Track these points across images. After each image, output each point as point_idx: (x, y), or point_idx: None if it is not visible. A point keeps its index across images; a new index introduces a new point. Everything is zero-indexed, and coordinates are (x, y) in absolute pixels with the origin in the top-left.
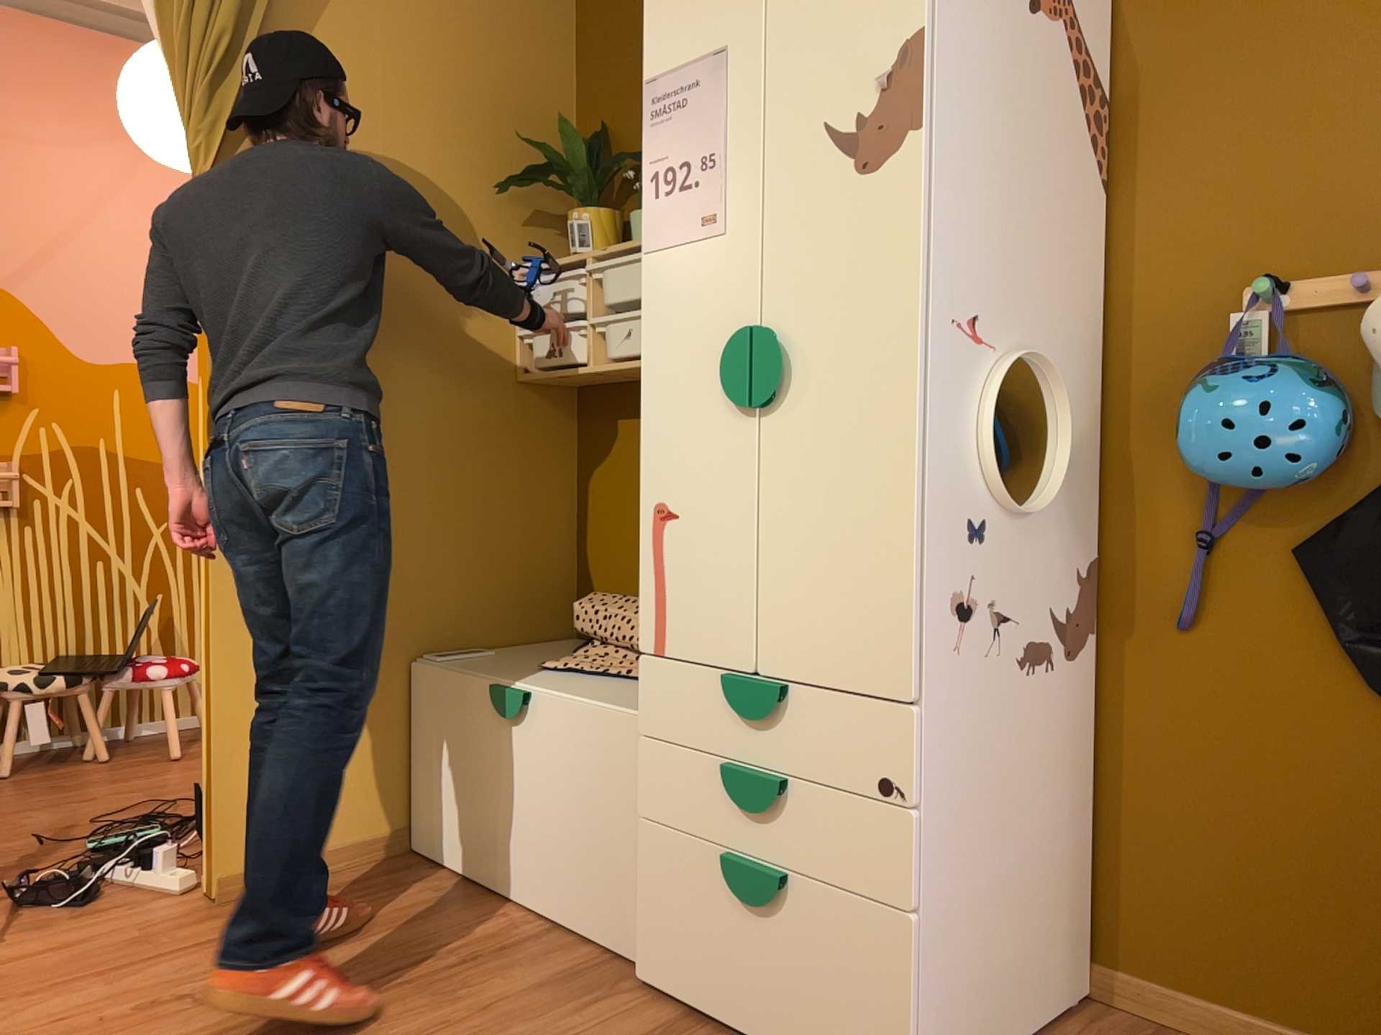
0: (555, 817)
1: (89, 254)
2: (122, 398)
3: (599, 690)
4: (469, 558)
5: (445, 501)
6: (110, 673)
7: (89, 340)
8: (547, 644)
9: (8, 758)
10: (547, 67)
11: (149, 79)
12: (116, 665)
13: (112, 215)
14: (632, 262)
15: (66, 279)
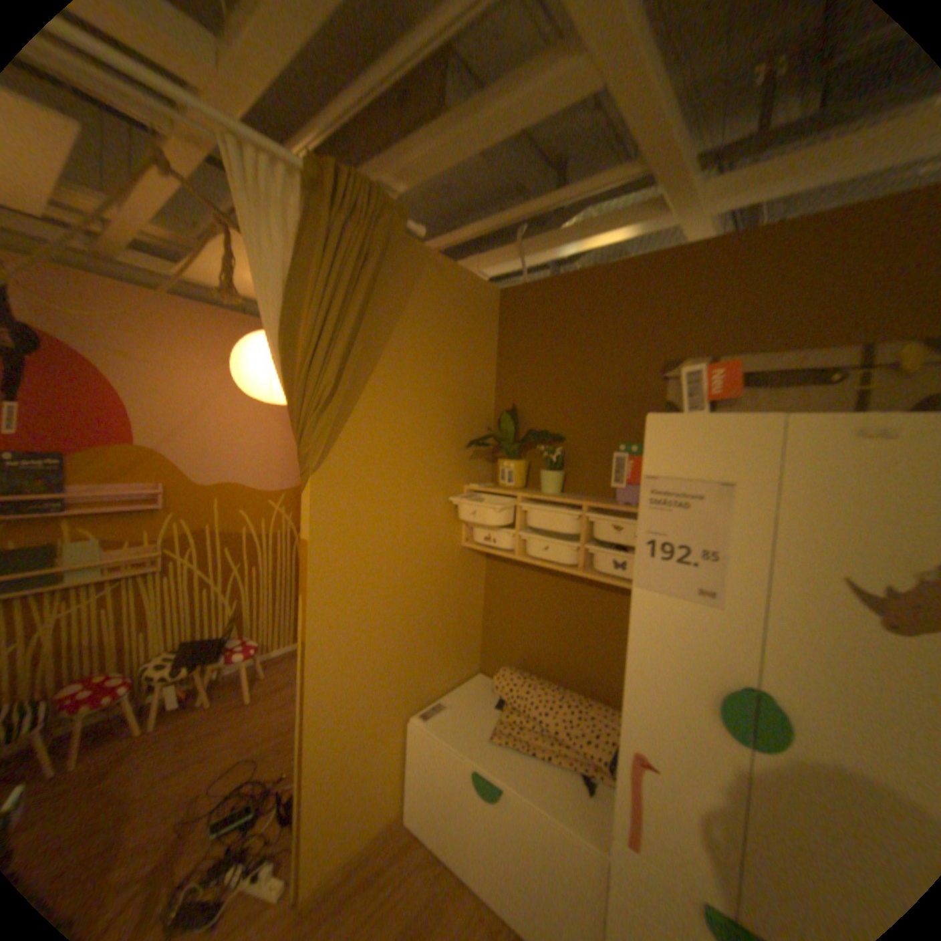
0: (521, 873)
1: (201, 428)
2: (218, 503)
3: (545, 790)
4: (436, 651)
5: (427, 624)
6: (211, 661)
7: (200, 474)
8: (471, 686)
9: (153, 722)
10: (483, 370)
11: (248, 358)
12: (215, 655)
13: (213, 406)
14: (552, 510)
15: (188, 443)
